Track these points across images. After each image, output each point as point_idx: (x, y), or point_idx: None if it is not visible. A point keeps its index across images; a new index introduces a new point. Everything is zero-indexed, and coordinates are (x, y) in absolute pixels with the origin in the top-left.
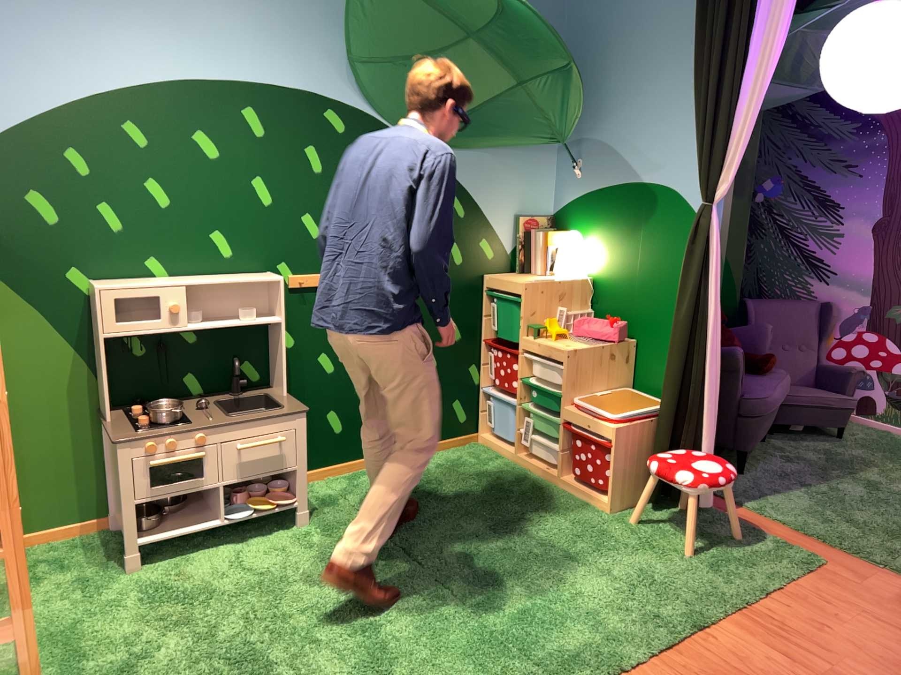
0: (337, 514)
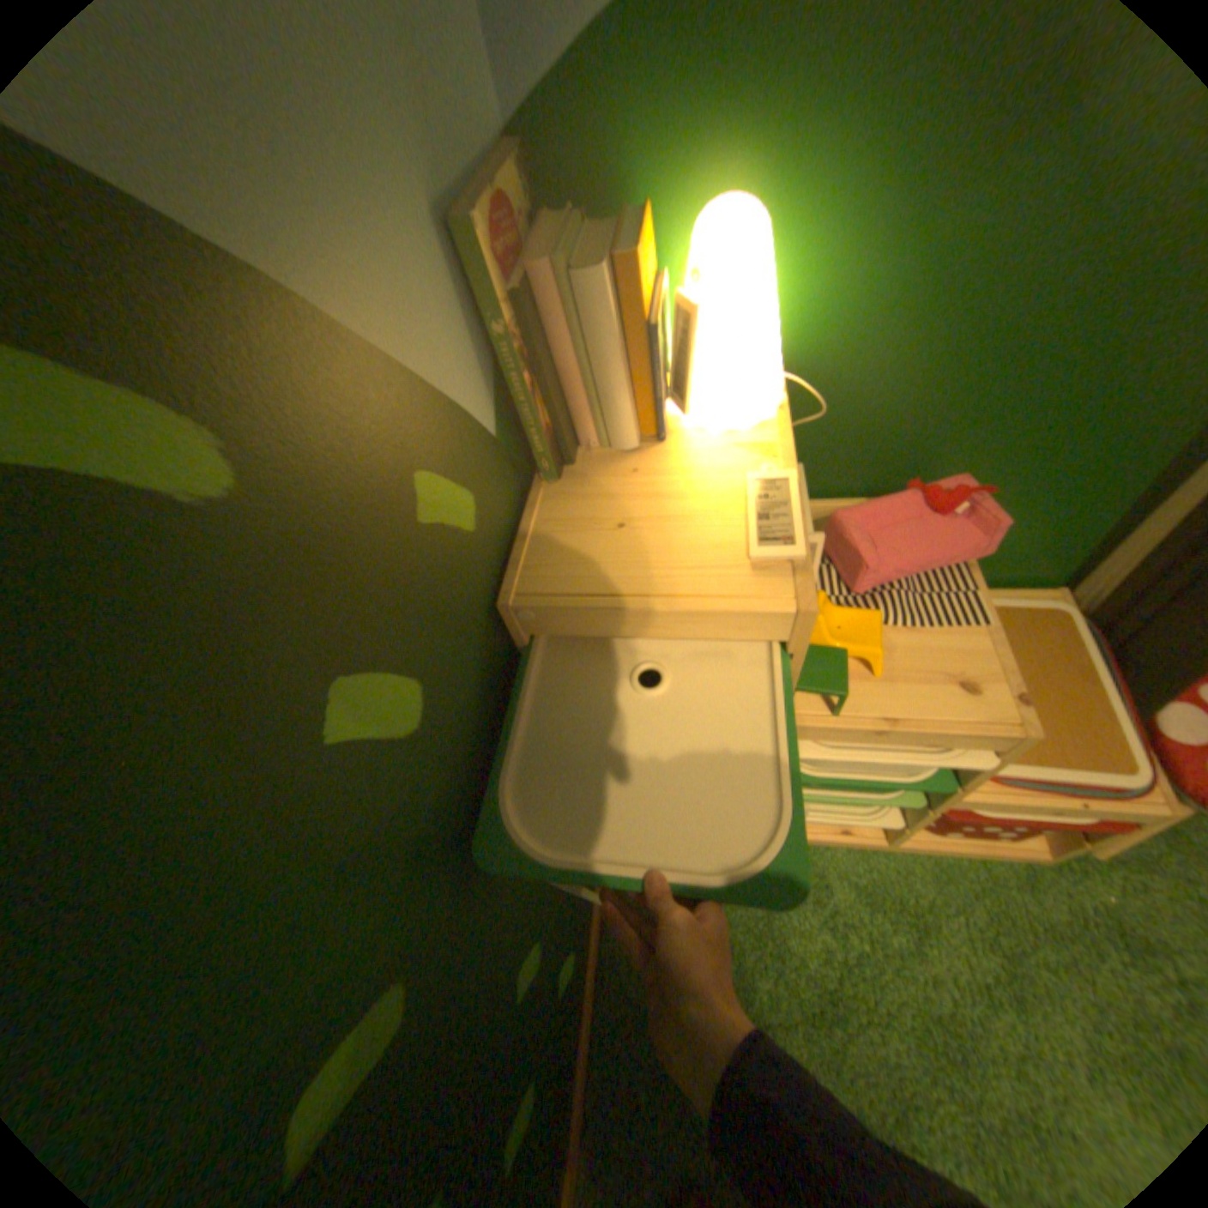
0: None
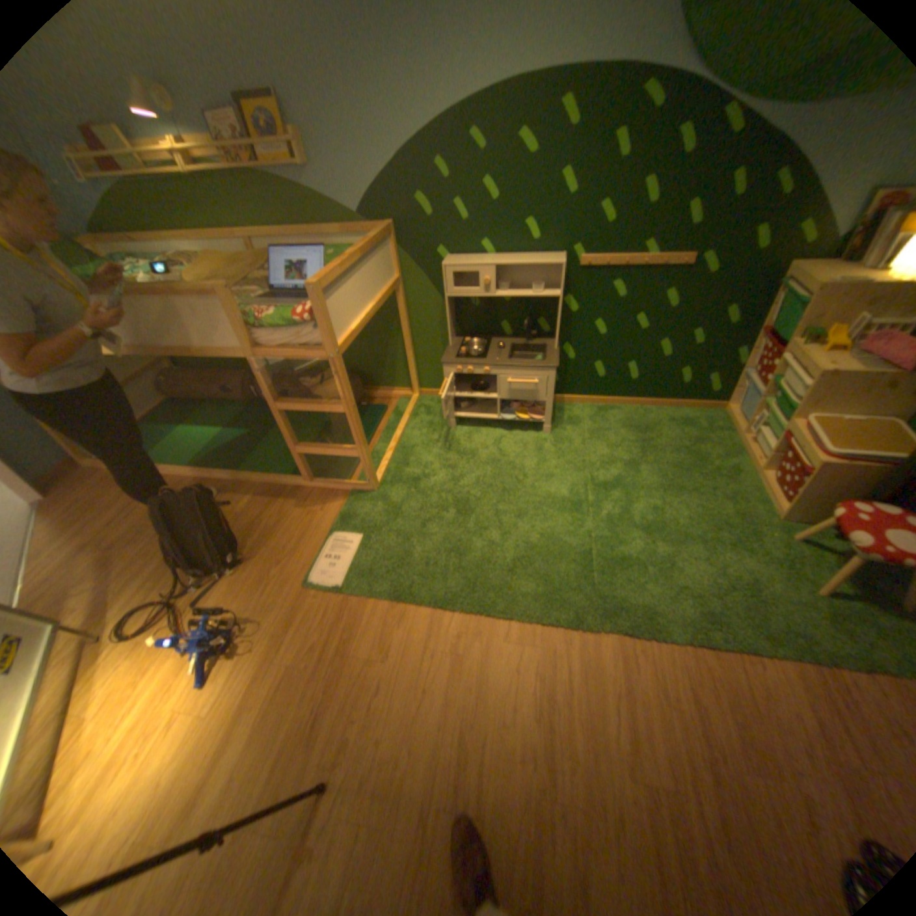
0: (571, 434)
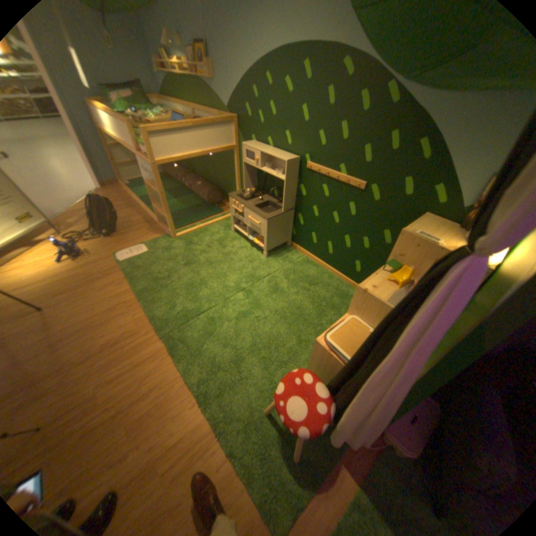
0: (276, 264)
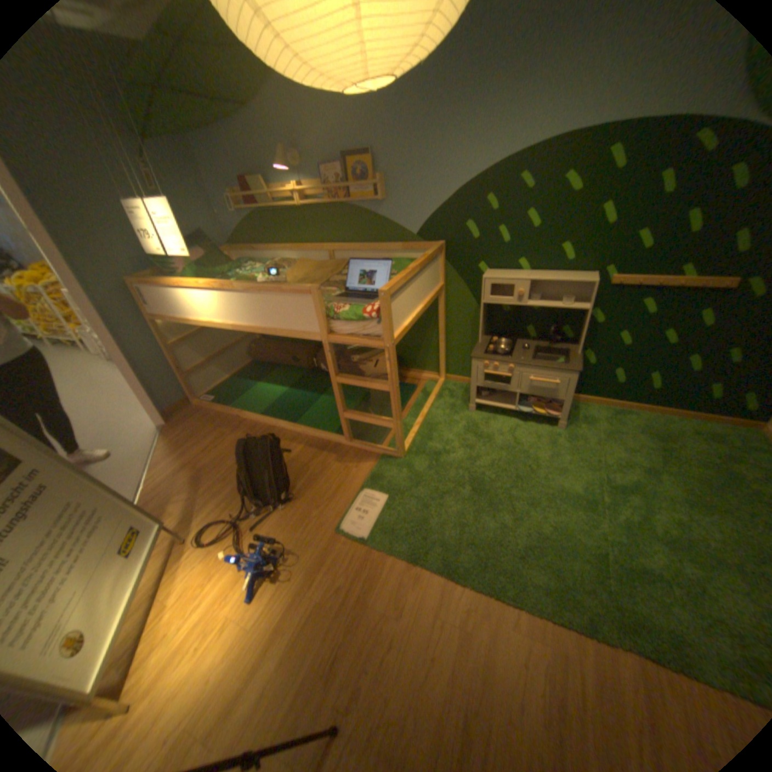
0: (587, 432)
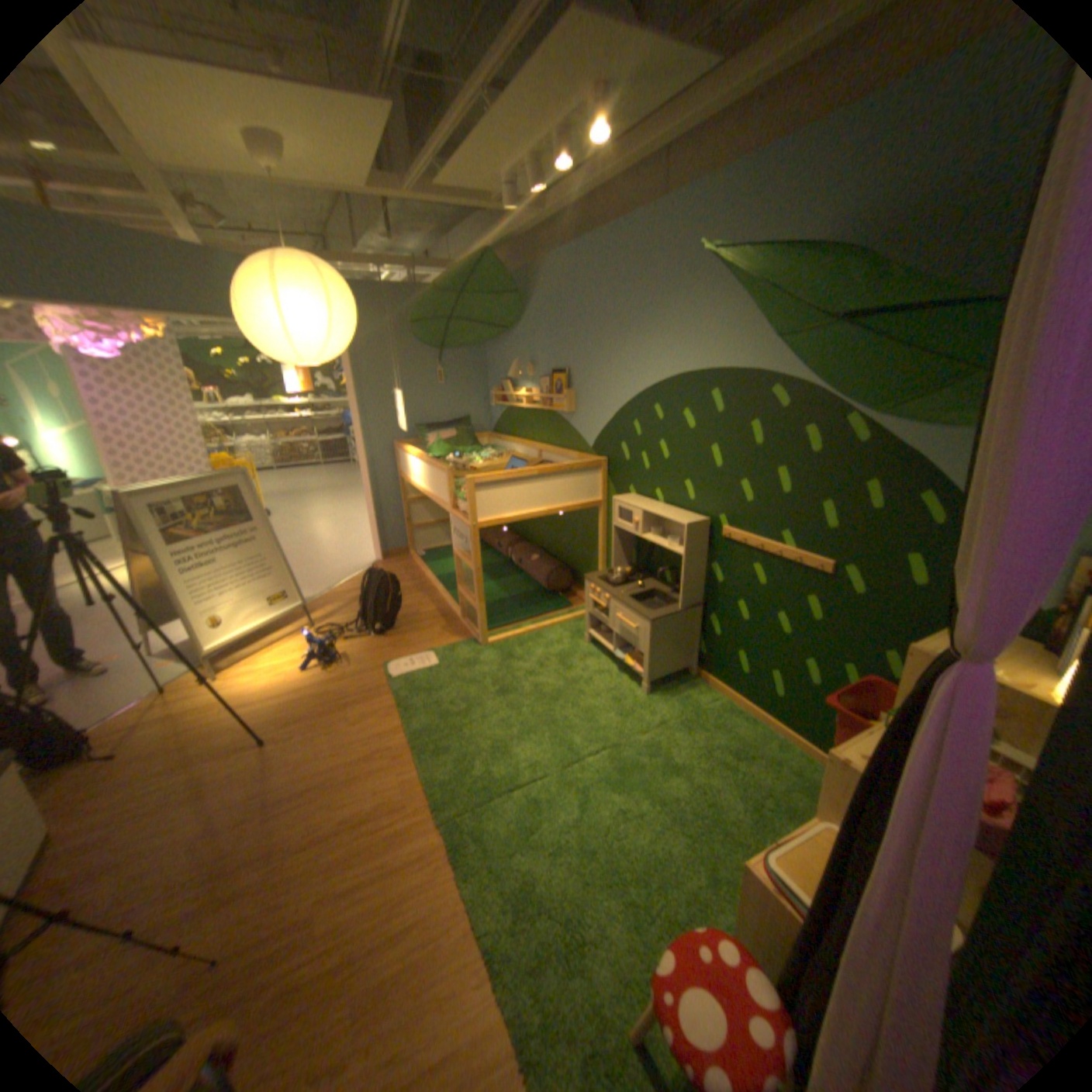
0: (667, 710)
